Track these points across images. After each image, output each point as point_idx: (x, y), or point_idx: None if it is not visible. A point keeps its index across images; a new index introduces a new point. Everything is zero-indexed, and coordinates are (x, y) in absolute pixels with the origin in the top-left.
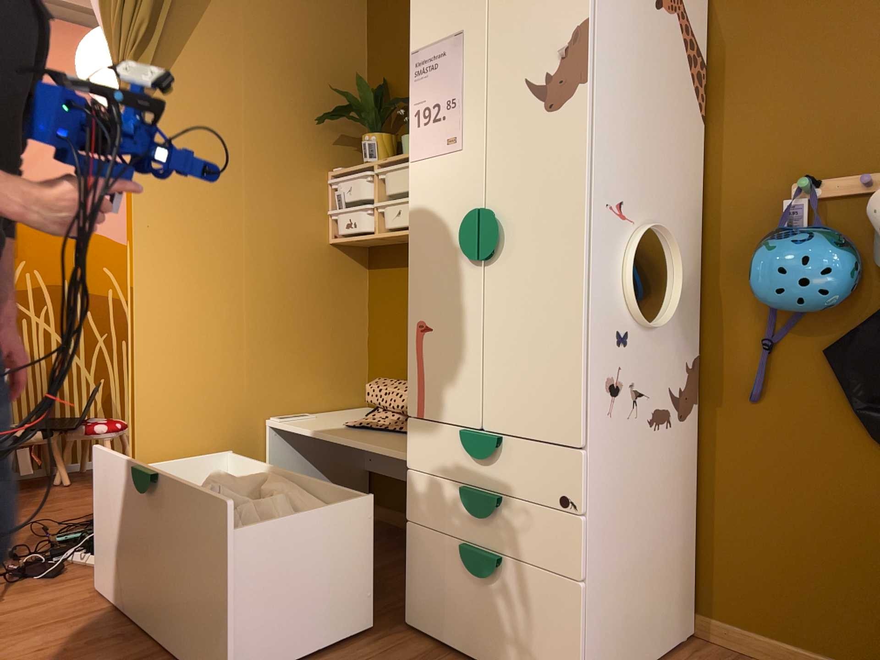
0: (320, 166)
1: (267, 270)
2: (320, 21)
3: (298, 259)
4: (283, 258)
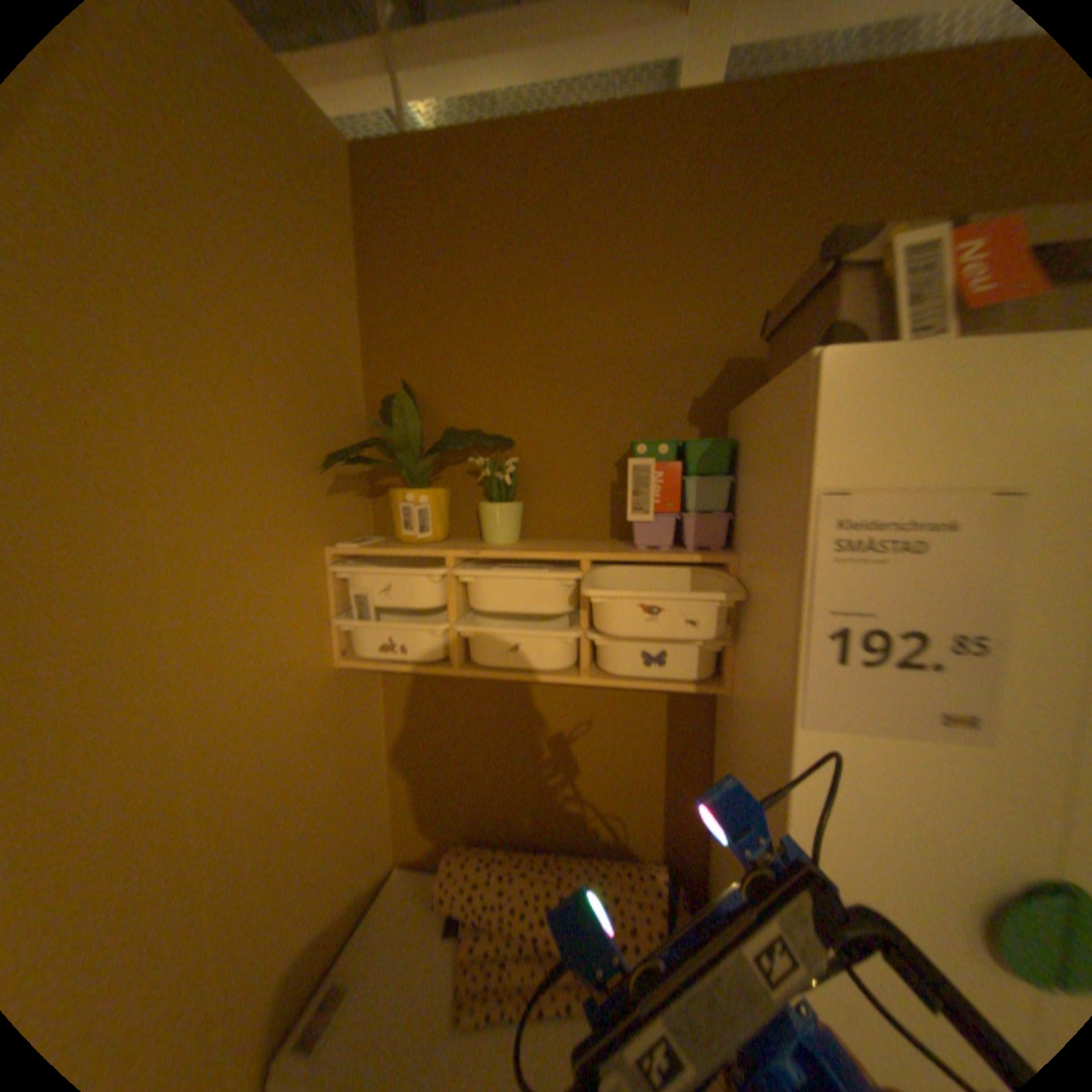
0: (316, 539)
1: (250, 786)
2: (294, 260)
3: (298, 725)
4: (275, 742)
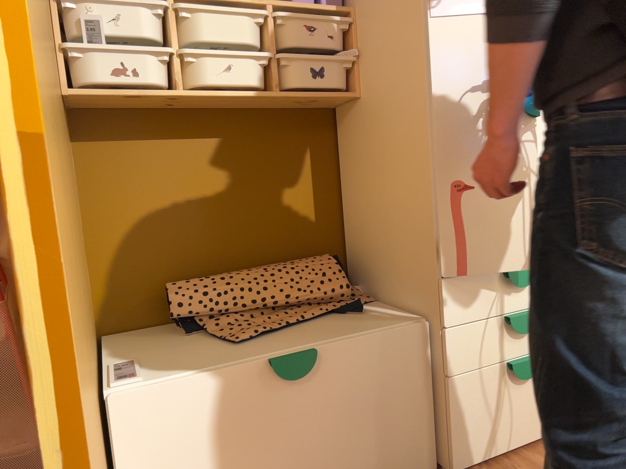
0: None
1: None
2: None
3: None
4: None
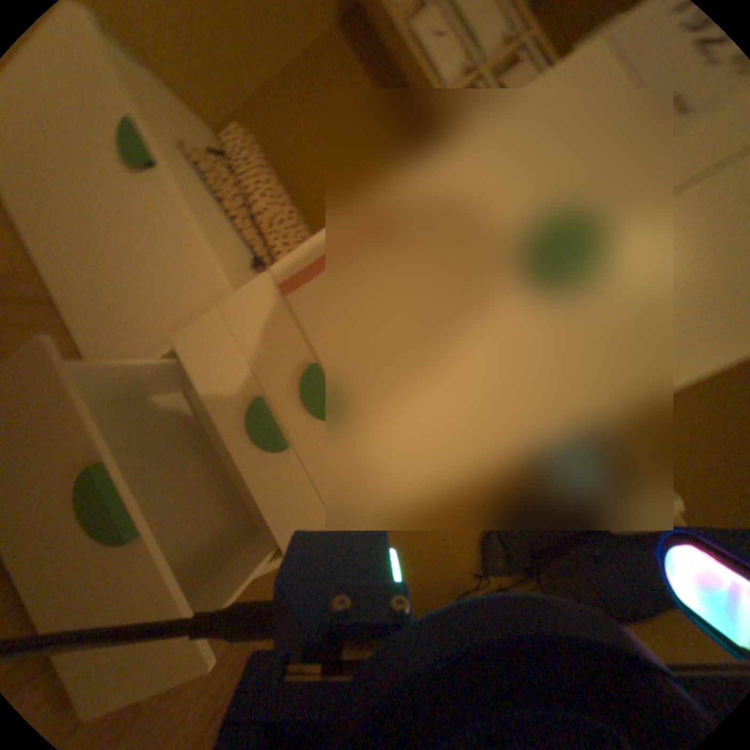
0: None
1: None
2: None
3: None
4: None
